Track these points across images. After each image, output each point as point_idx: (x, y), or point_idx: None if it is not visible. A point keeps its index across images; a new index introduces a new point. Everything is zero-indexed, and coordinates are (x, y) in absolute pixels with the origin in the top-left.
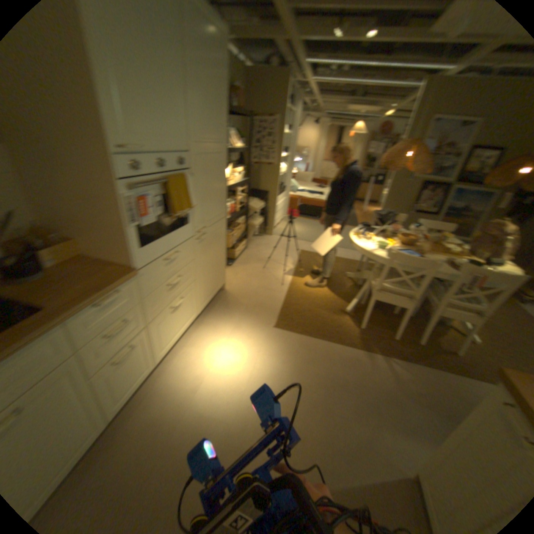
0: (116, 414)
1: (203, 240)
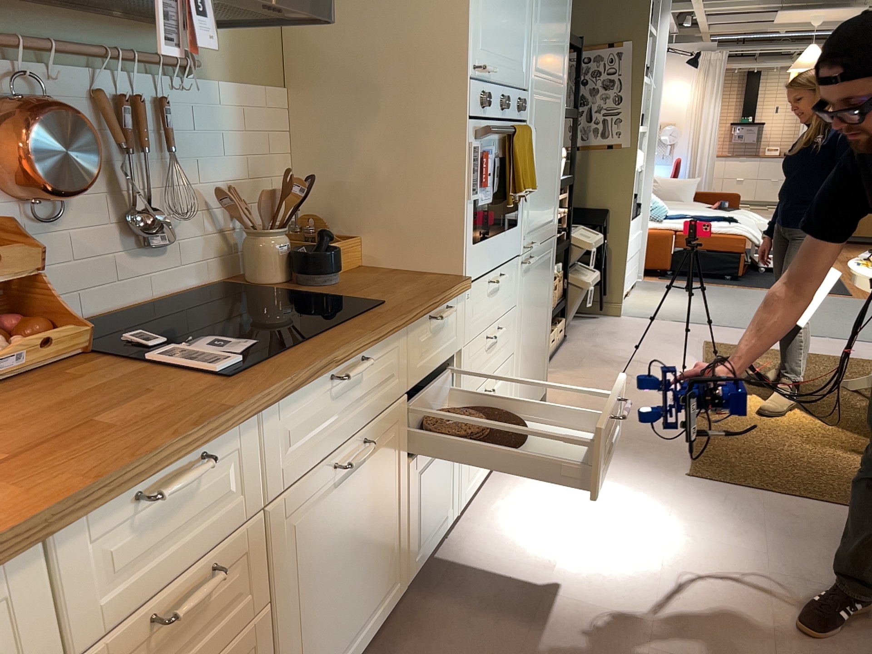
0: (413, 574)
1: (526, 269)
